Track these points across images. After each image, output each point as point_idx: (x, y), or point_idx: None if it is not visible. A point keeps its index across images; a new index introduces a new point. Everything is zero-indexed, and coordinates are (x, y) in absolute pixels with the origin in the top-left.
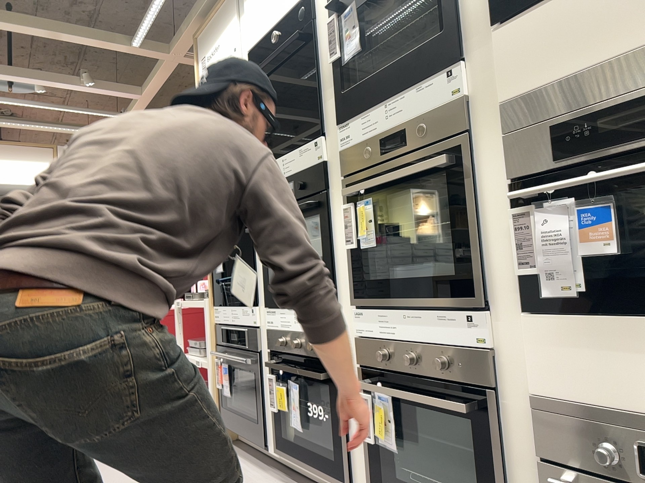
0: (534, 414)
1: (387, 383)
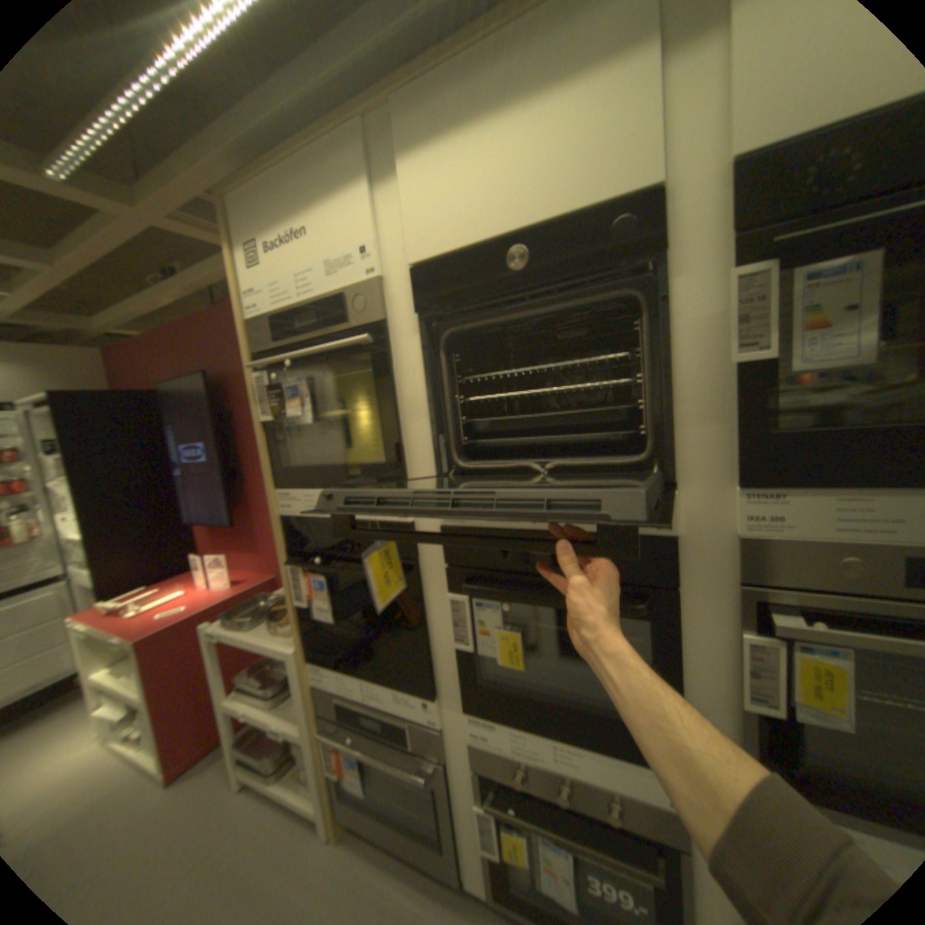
0: None
1: None
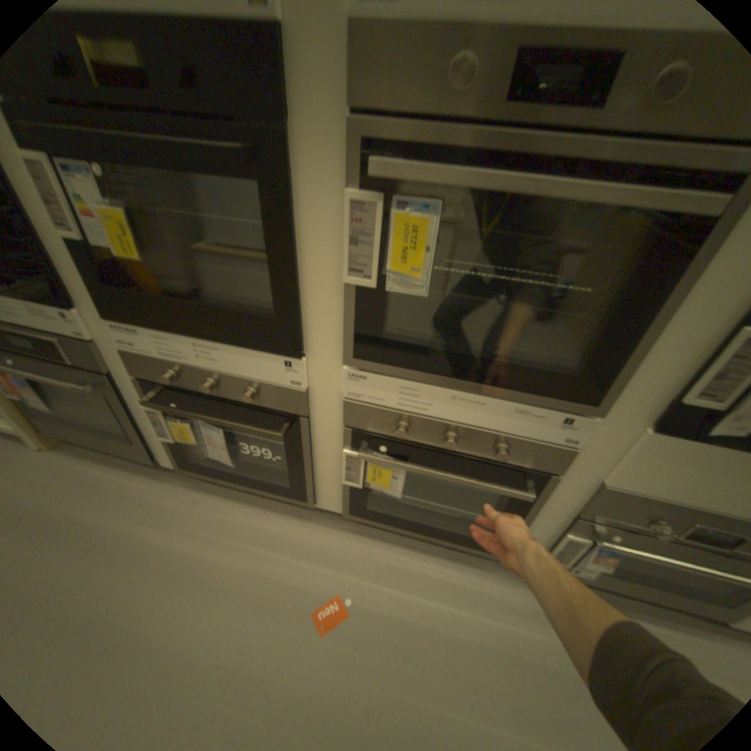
0: (600, 498)
1: (396, 447)
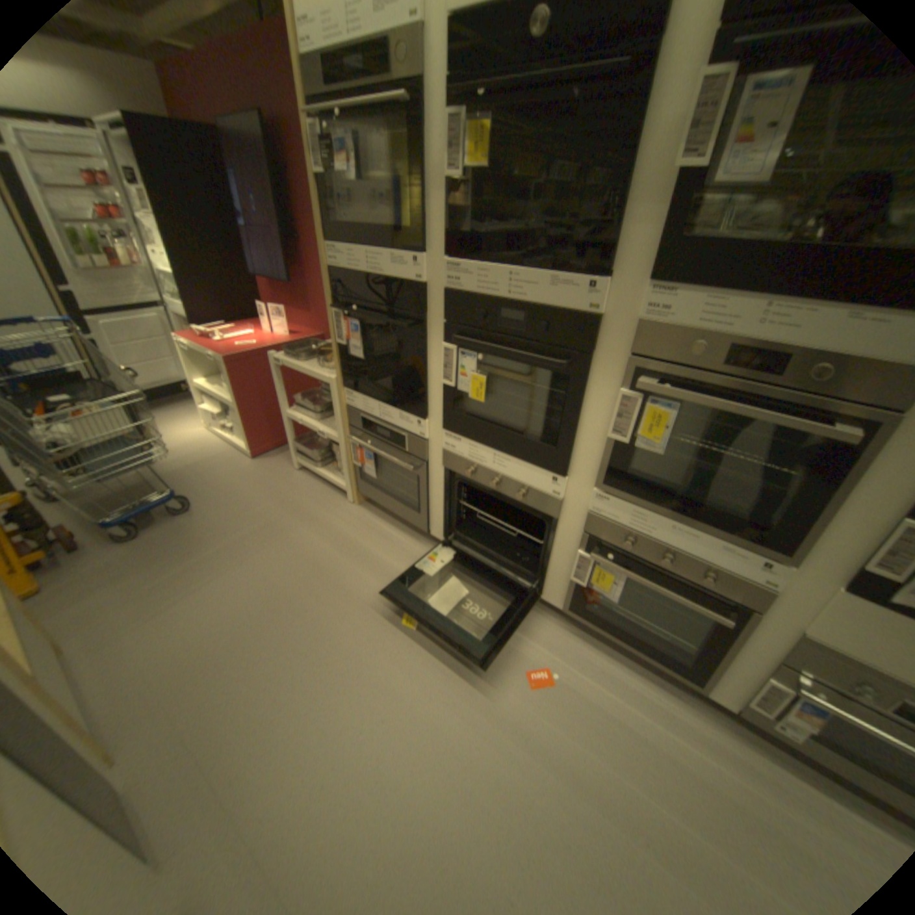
0: (802, 647)
1: (622, 559)
